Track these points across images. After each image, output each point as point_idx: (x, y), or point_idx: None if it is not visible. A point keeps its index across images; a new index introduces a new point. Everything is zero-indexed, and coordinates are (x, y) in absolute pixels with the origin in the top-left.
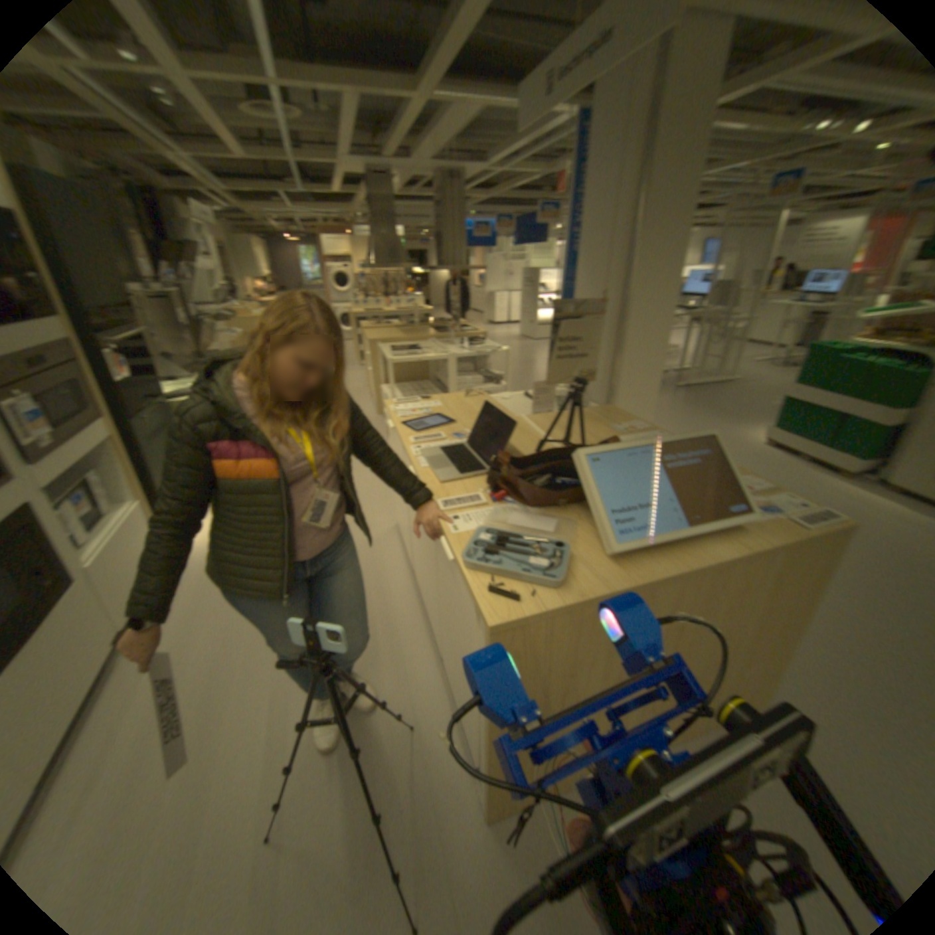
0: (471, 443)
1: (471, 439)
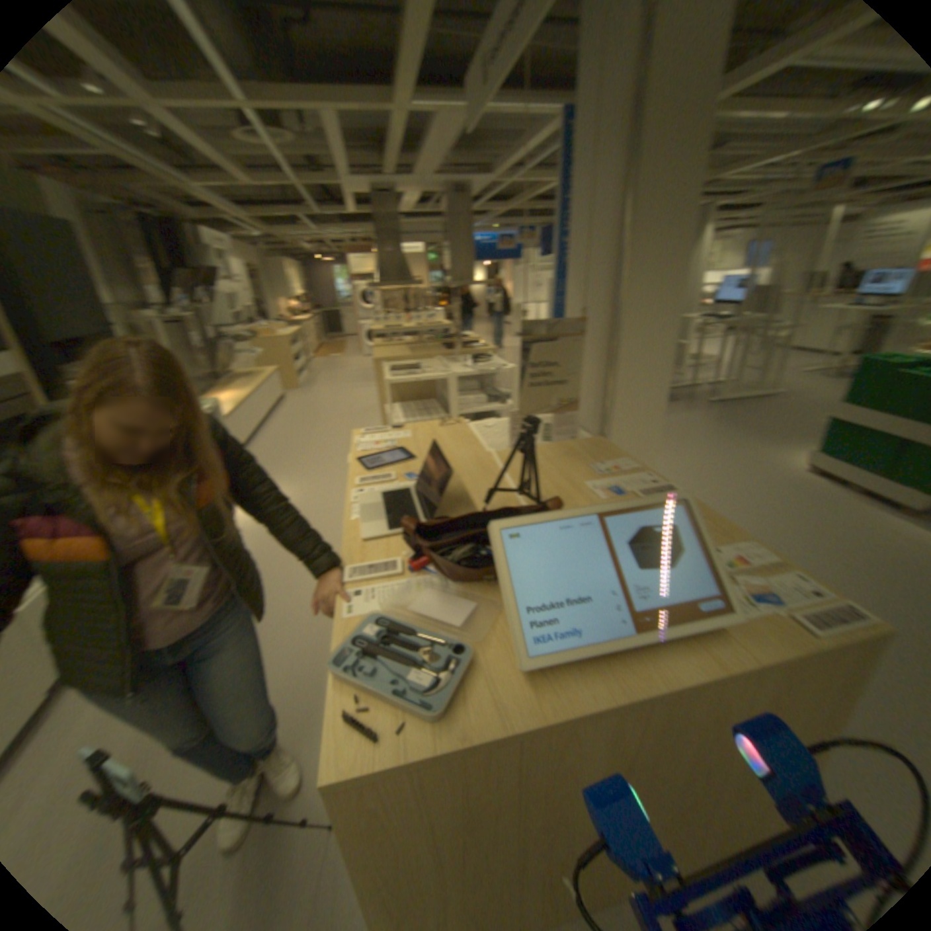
0: (422, 485)
1: (424, 480)
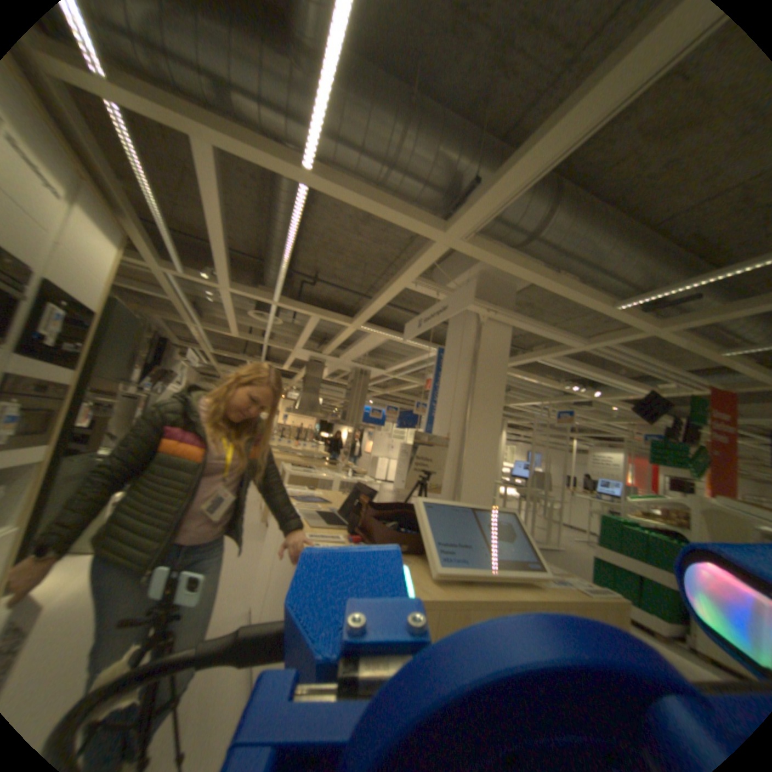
0: (343, 515)
1: (343, 513)
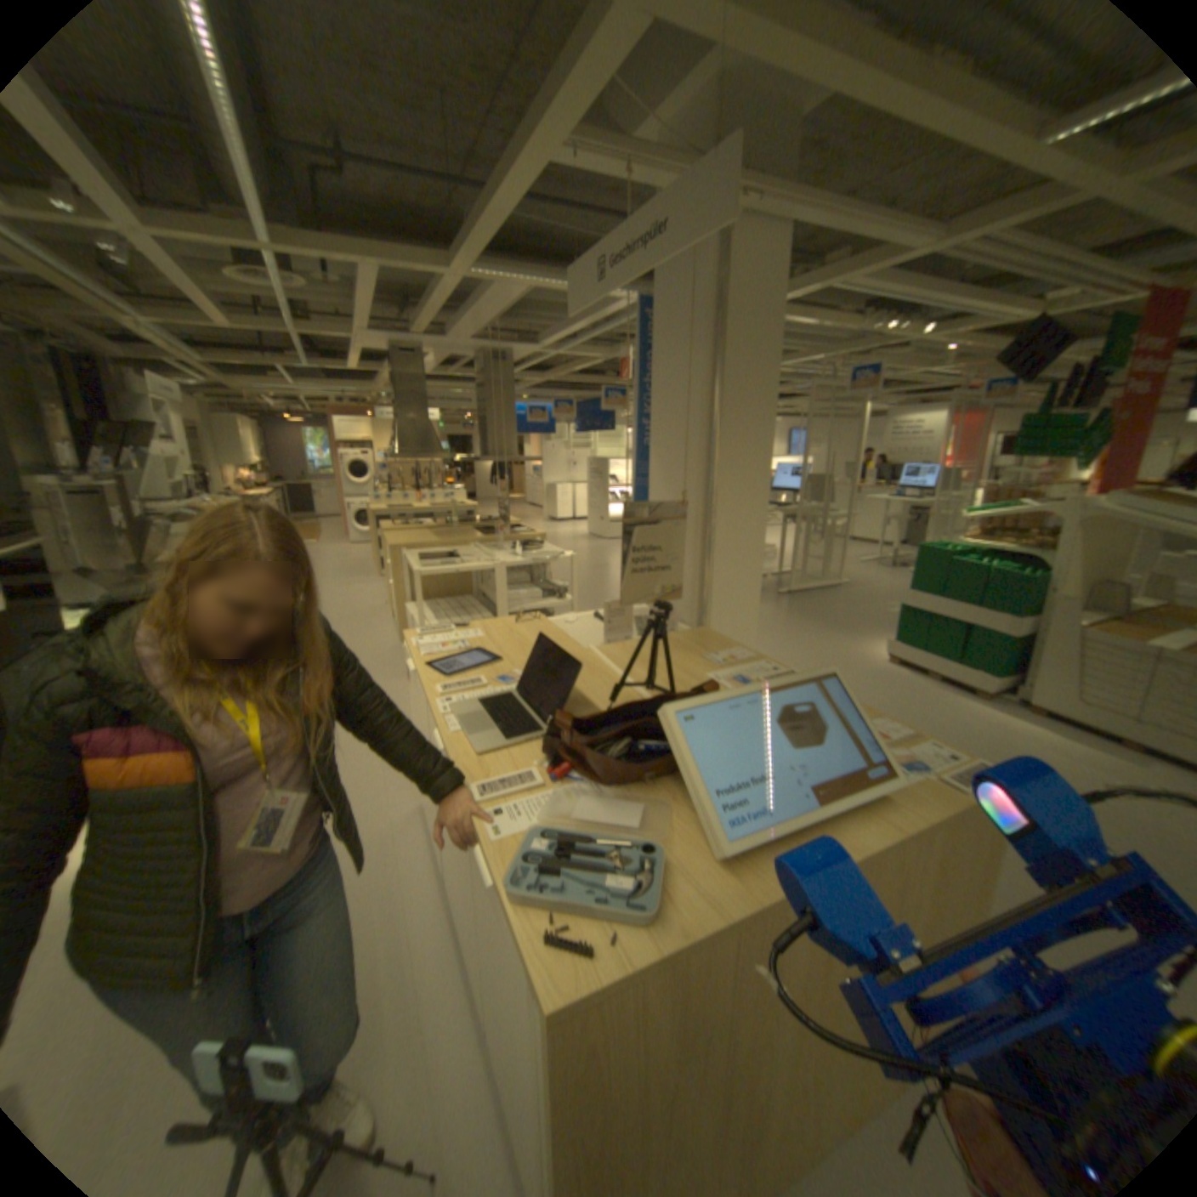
0: (524, 689)
1: (524, 683)
